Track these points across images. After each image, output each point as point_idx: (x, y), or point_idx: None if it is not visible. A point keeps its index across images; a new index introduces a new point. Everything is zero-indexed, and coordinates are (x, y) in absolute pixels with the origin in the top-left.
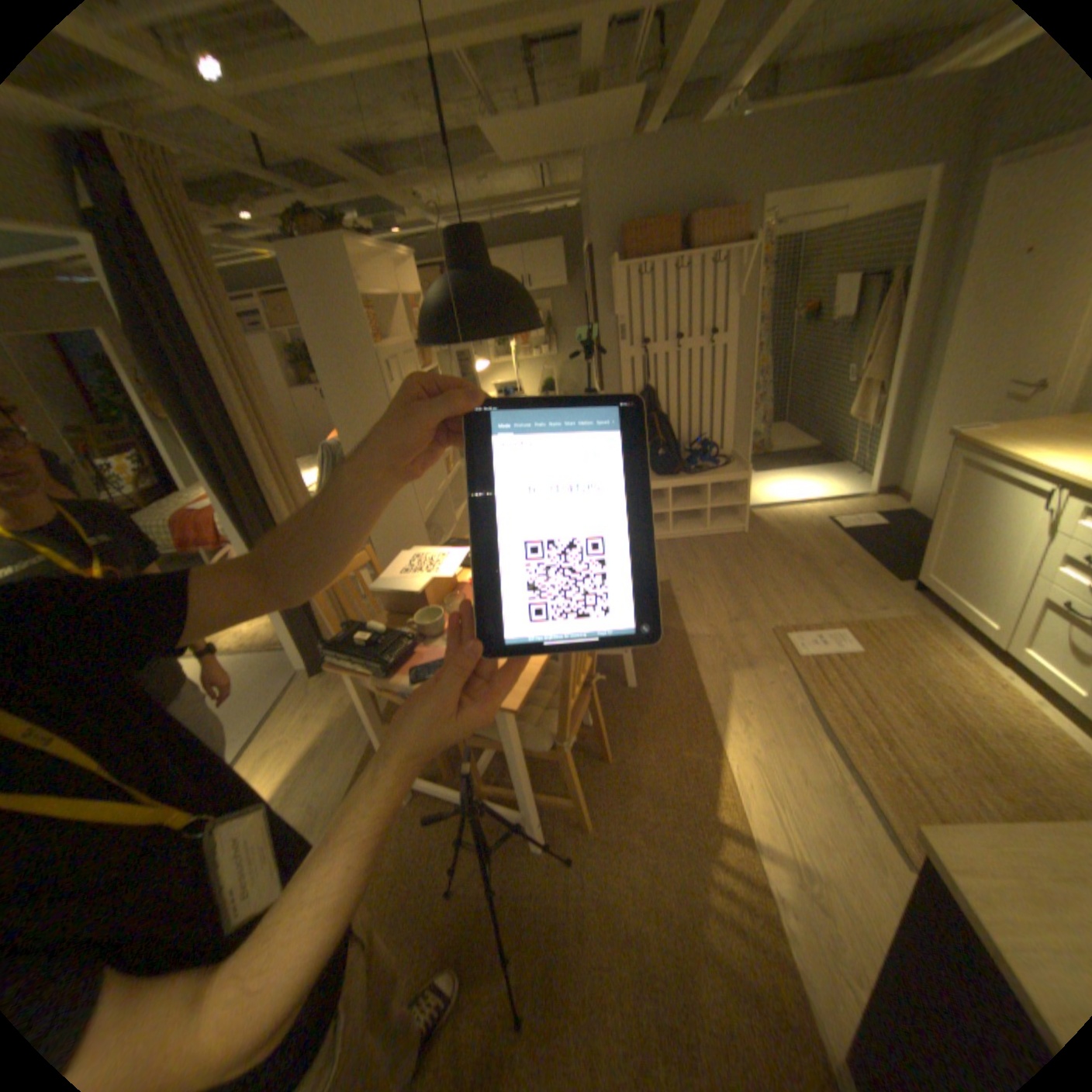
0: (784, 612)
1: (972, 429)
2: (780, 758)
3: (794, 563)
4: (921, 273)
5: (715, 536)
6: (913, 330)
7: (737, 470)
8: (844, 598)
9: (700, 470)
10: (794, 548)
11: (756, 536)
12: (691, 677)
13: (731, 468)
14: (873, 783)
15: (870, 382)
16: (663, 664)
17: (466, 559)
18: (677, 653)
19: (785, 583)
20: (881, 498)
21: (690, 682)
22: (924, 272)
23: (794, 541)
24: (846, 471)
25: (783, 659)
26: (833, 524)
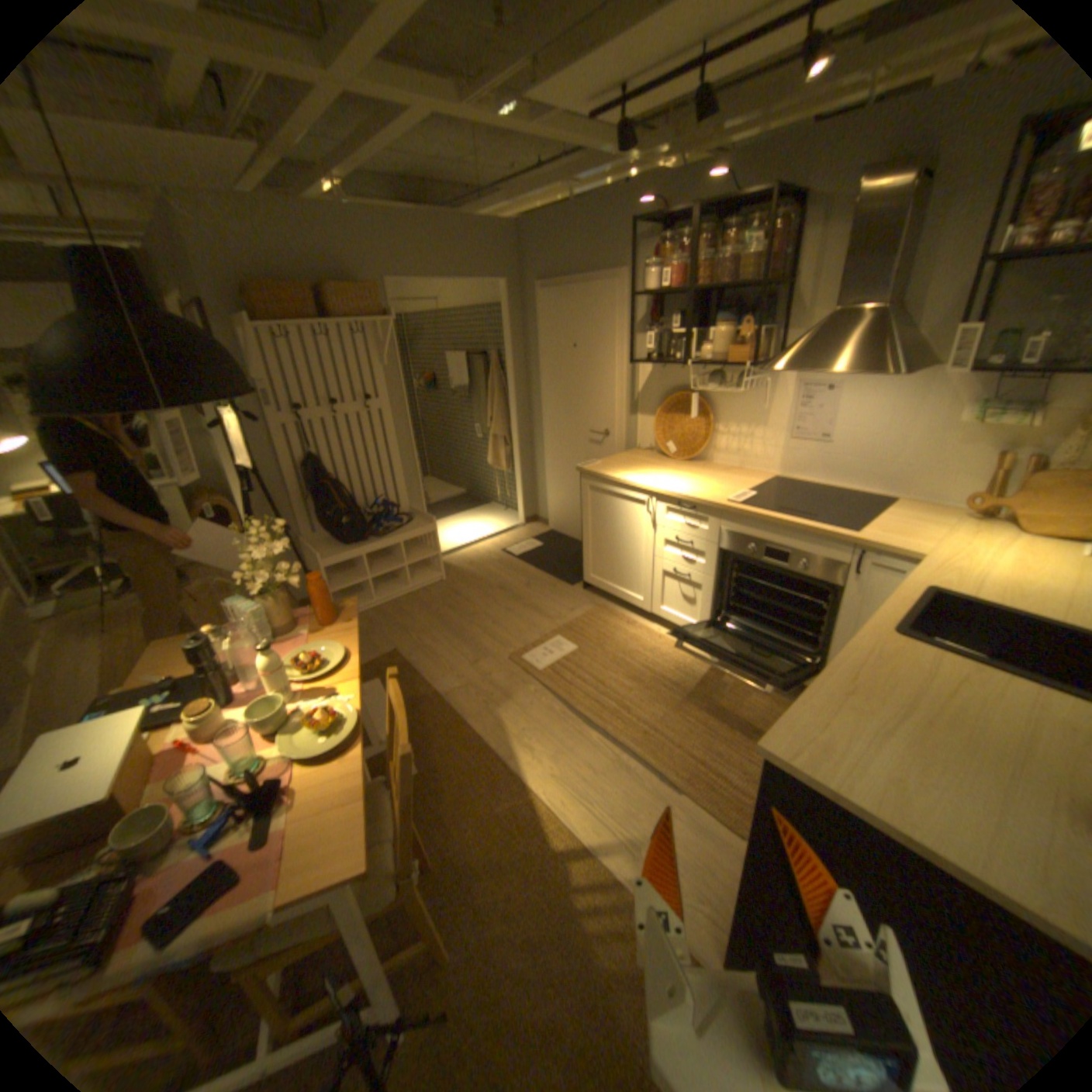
0: (510, 638)
1: (589, 466)
2: (569, 764)
3: (497, 595)
4: (511, 355)
5: (419, 591)
6: (516, 397)
7: (424, 524)
8: (545, 611)
9: (389, 530)
10: (491, 582)
11: (455, 580)
12: (465, 732)
13: (417, 523)
14: (632, 744)
15: (495, 438)
16: (433, 734)
17: (146, 717)
18: (440, 716)
19: (498, 614)
20: (530, 526)
21: (467, 738)
22: (513, 355)
23: (488, 576)
24: (496, 510)
25: (529, 679)
26: (508, 555)
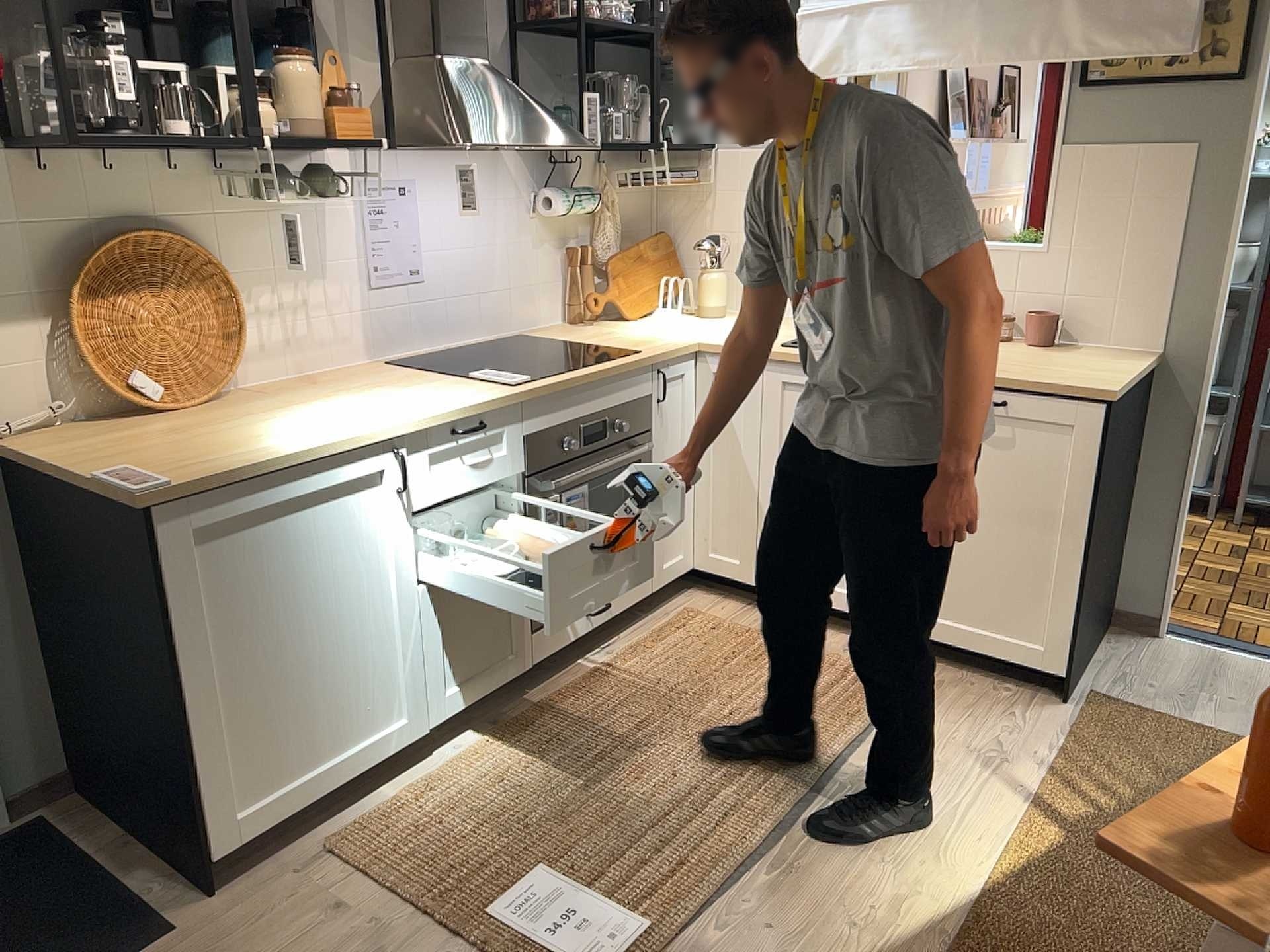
0: None
1: (151, 475)
2: (897, 842)
3: None
4: None
5: None
6: None
7: None
8: None
9: None
10: None
11: None
12: None
13: None
14: (812, 768)
15: None
16: None
17: None
18: None
19: None
20: None
21: None
22: None
23: None
24: None
25: None
26: None
